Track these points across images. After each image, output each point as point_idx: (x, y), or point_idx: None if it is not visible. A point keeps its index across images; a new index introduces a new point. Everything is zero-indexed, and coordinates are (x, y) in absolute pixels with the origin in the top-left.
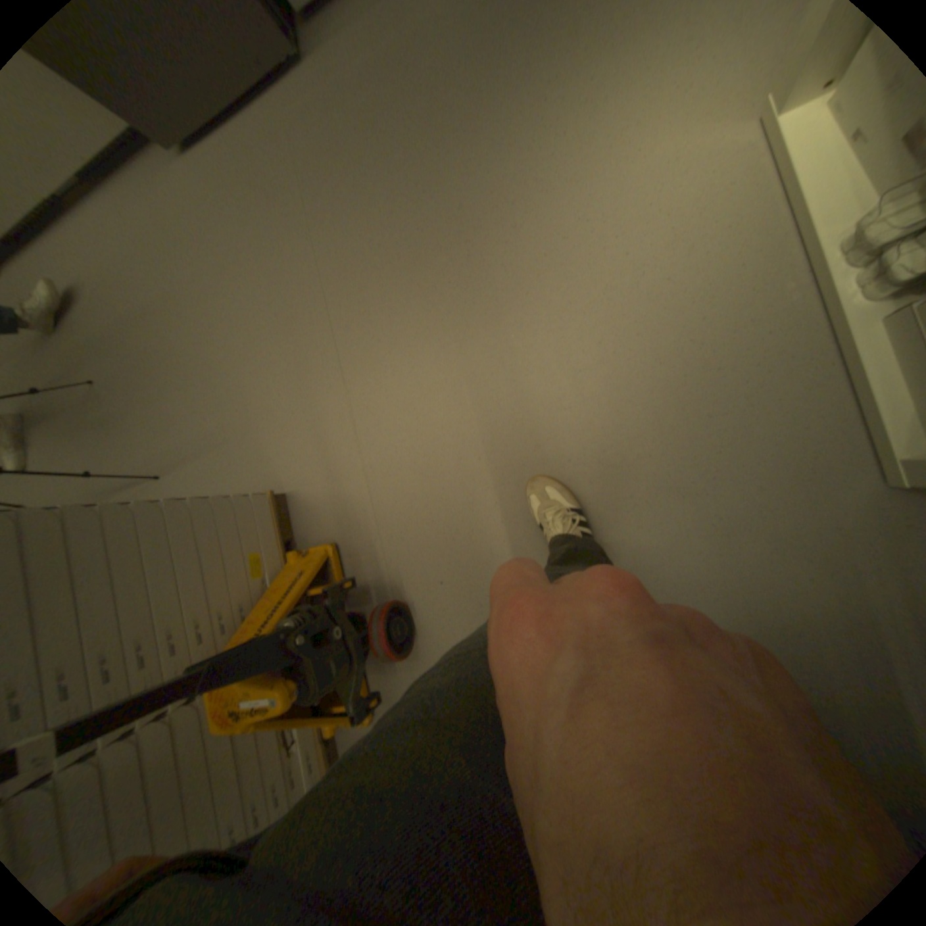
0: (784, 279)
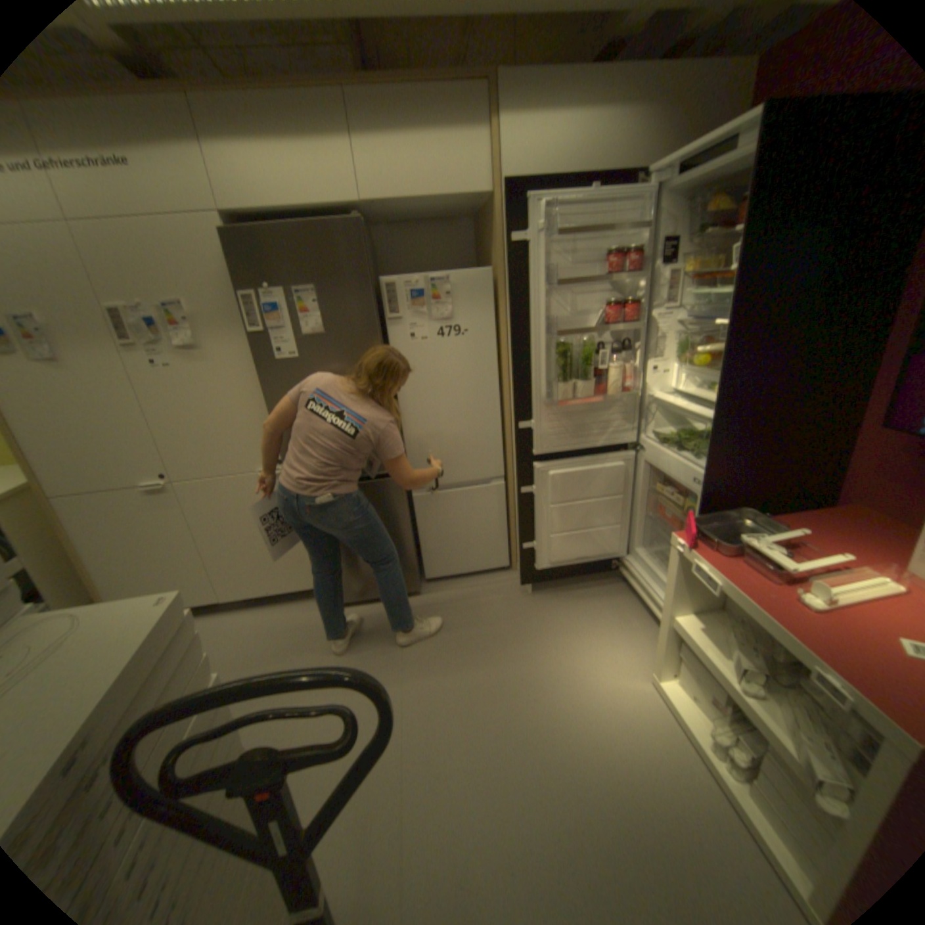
0: (692, 772)
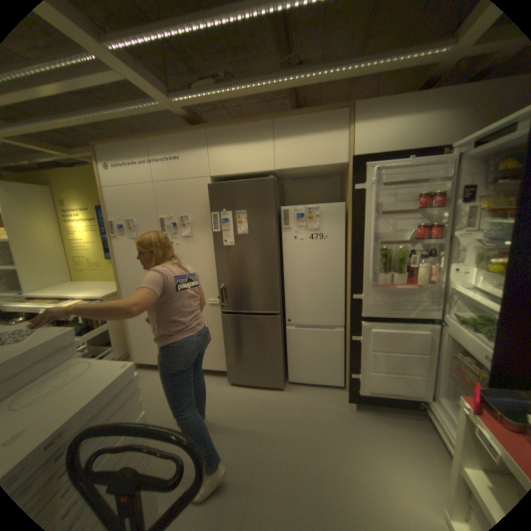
0: None
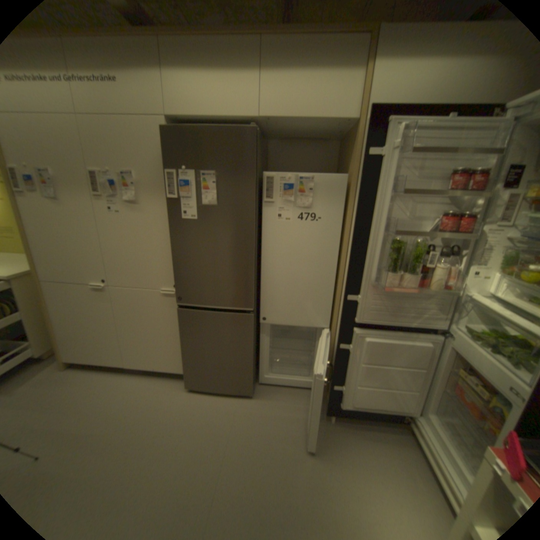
0: None
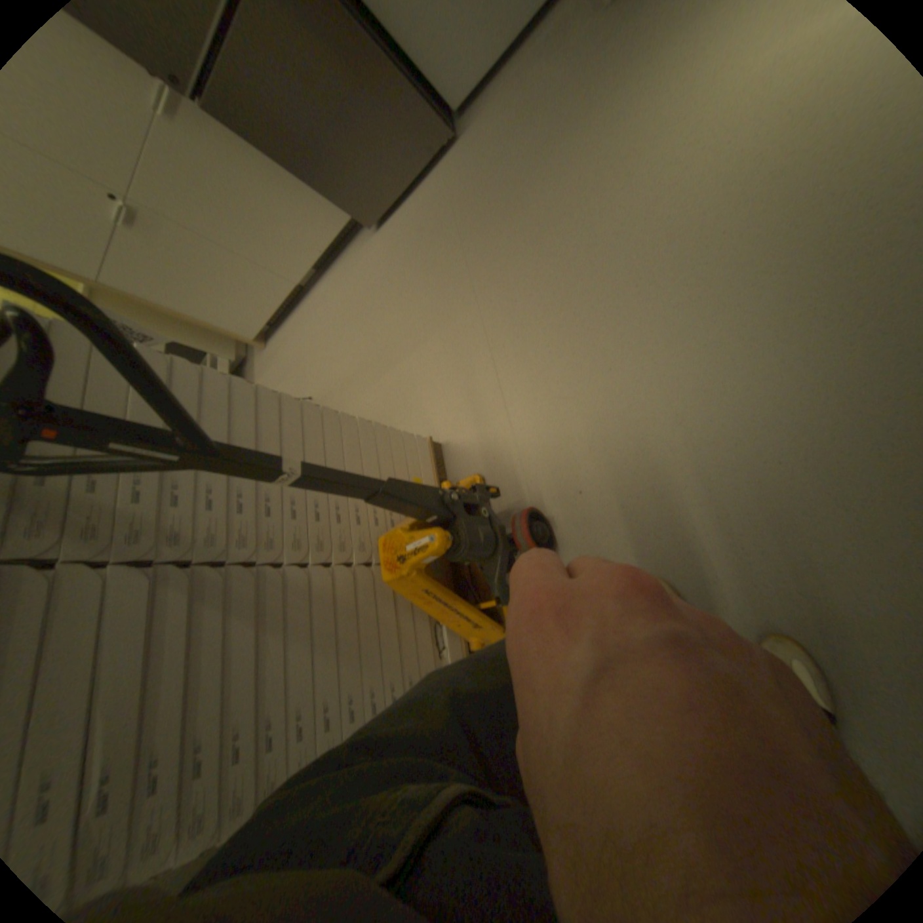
0: None
